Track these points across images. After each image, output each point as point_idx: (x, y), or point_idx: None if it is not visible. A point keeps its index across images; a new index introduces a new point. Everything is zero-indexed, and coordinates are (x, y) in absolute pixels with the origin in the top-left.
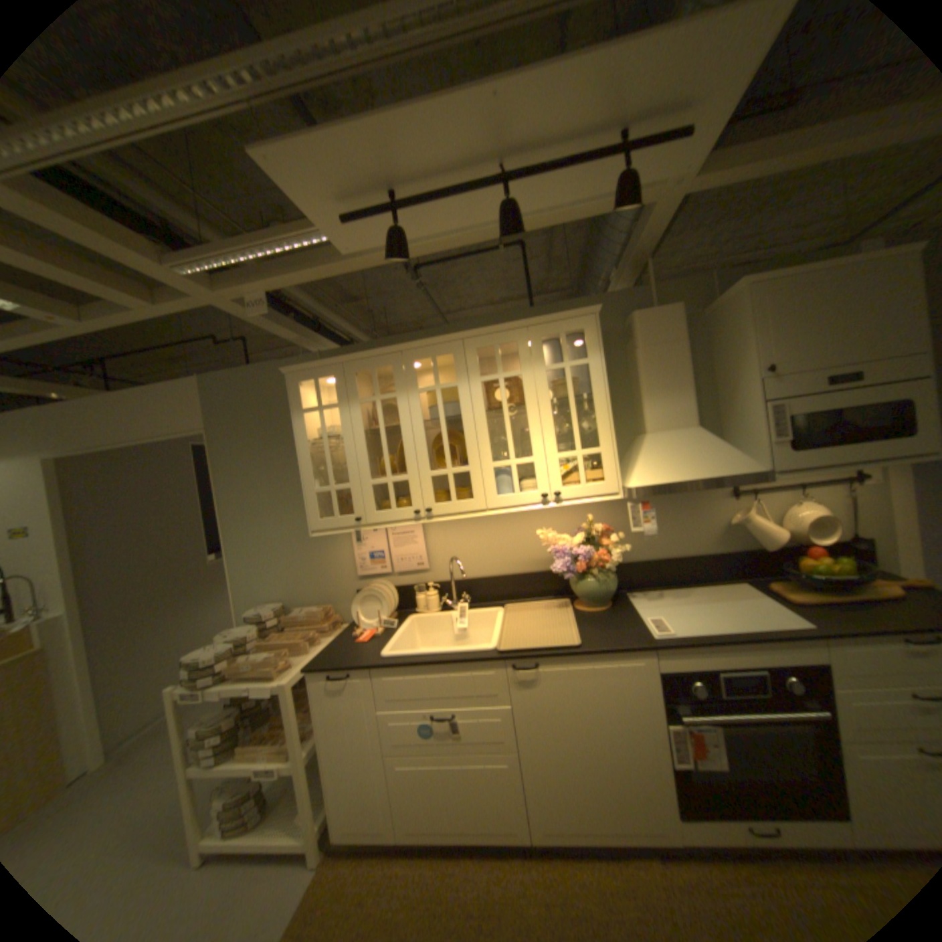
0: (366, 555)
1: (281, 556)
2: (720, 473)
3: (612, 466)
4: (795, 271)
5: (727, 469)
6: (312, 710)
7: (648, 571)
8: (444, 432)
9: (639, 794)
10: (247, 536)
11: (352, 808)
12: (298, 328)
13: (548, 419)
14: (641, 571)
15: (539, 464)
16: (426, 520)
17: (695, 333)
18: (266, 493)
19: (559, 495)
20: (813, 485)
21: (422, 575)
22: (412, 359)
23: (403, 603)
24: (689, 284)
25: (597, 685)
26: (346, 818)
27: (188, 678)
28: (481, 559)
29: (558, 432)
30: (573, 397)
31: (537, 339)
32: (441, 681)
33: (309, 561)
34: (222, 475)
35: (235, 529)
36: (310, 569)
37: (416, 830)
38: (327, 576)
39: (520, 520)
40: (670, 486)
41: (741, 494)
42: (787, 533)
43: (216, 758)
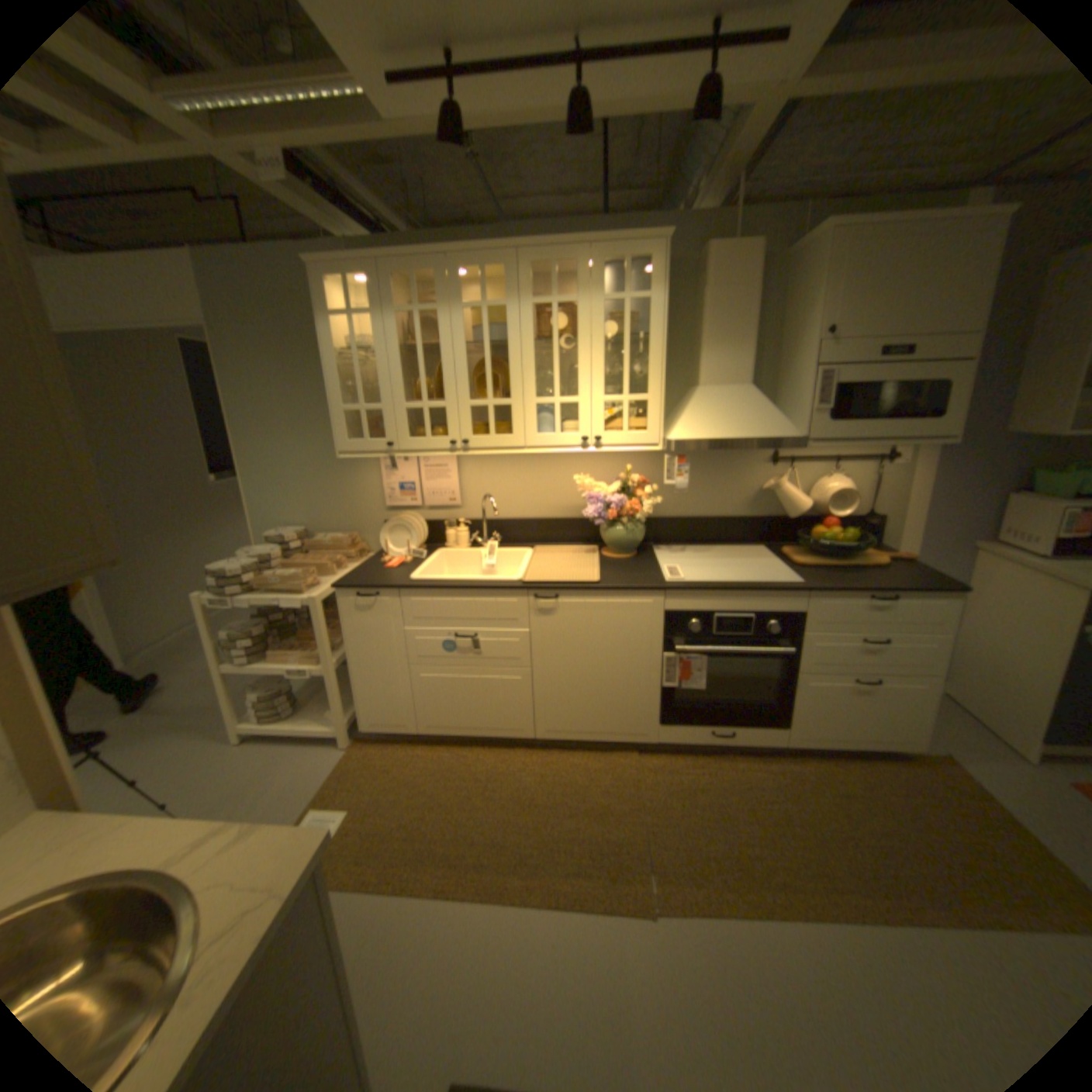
0: (395, 486)
1: (302, 478)
2: (758, 434)
3: (656, 415)
4: (883, 219)
5: (766, 431)
6: (342, 622)
7: (677, 527)
8: (487, 358)
9: (630, 703)
10: (262, 453)
11: (379, 704)
12: (316, 201)
13: (599, 356)
14: (670, 527)
15: (583, 406)
16: (462, 452)
17: (773, 276)
18: (283, 406)
19: (599, 441)
20: (847, 458)
21: (454, 511)
22: (456, 265)
23: (433, 536)
24: (779, 214)
25: (608, 616)
26: (374, 713)
27: (215, 586)
28: (515, 501)
29: (609, 373)
30: (631, 335)
31: (601, 260)
32: (467, 604)
33: (332, 486)
34: (228, 379)
35: (248, 444)
36: (334, 495)
37: (436, 723)
38: (352, 503)
39: (559, 464)
40: (711, 444)
41: (779, 460)
42: (810, 502)
43: (248, 658)
